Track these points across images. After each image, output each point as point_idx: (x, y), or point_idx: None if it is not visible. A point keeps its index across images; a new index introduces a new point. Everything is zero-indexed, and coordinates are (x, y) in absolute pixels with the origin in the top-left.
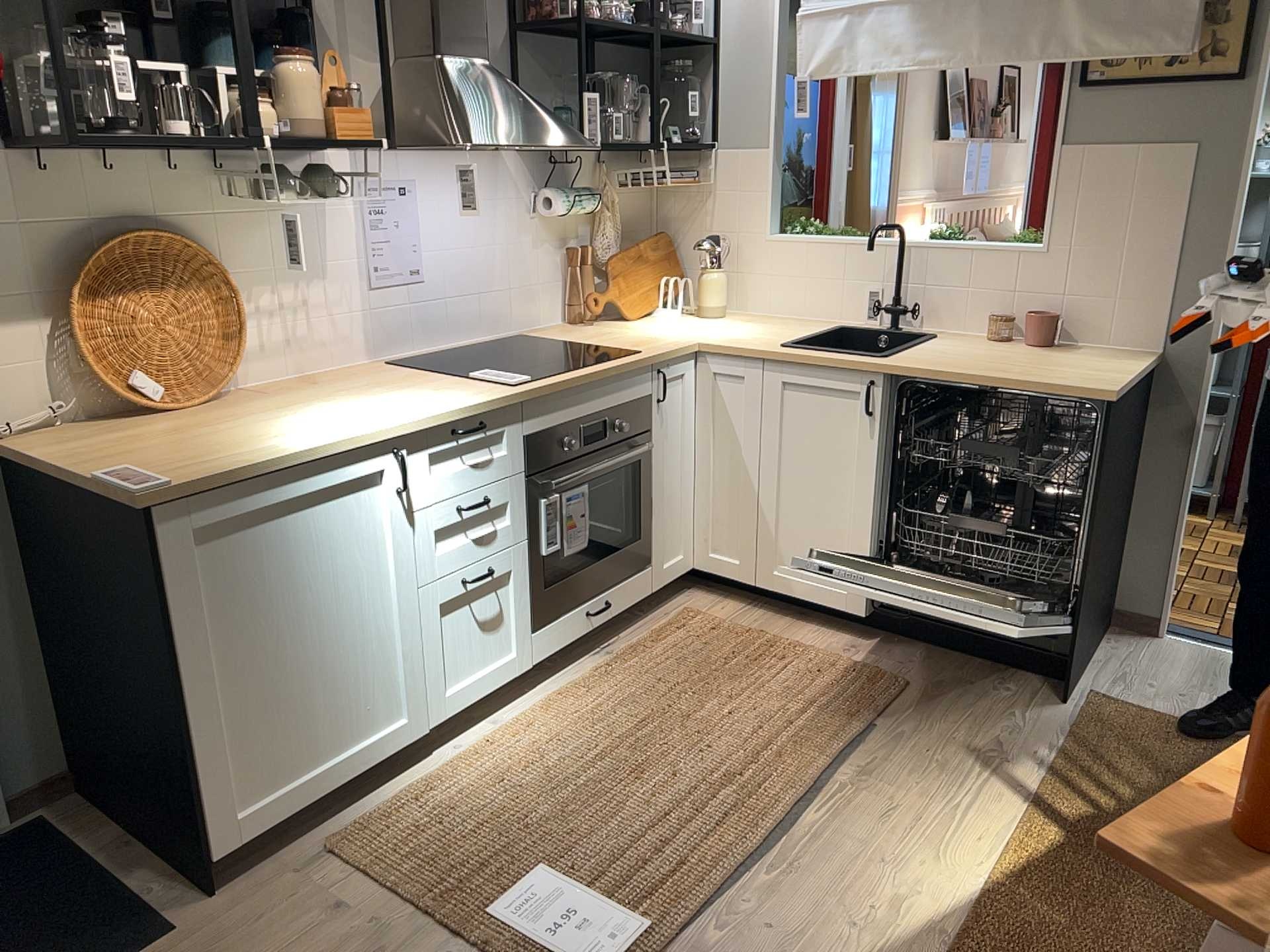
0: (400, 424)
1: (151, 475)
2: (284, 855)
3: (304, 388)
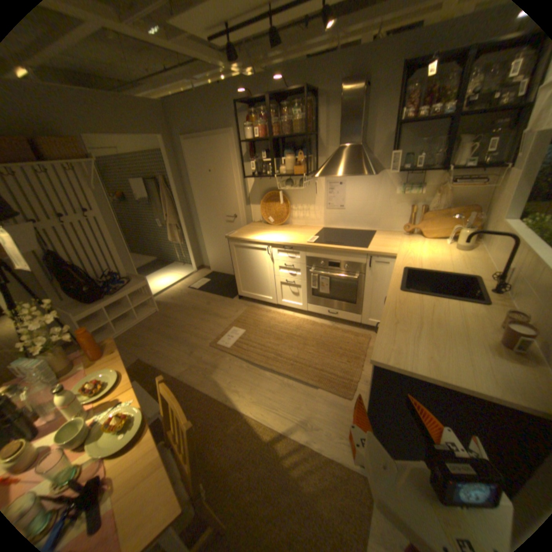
0: (268, 241)
1: (231, 234)
2: (248, 302)
3: (295, 228)
